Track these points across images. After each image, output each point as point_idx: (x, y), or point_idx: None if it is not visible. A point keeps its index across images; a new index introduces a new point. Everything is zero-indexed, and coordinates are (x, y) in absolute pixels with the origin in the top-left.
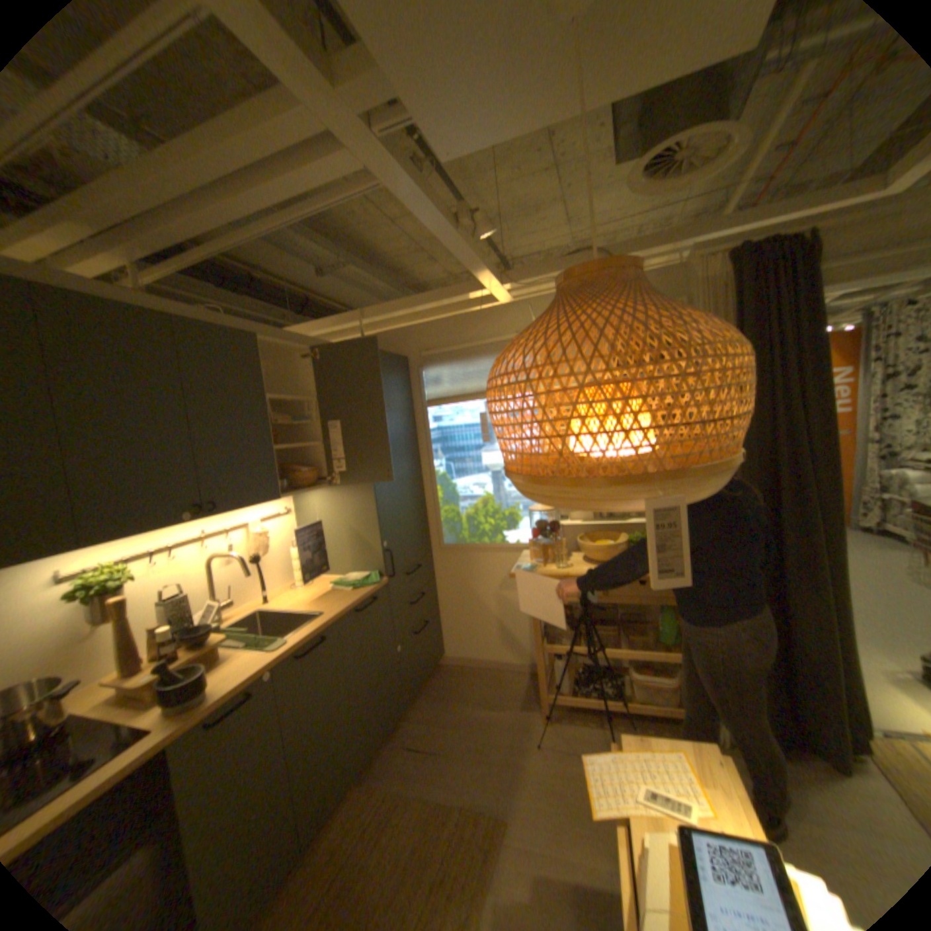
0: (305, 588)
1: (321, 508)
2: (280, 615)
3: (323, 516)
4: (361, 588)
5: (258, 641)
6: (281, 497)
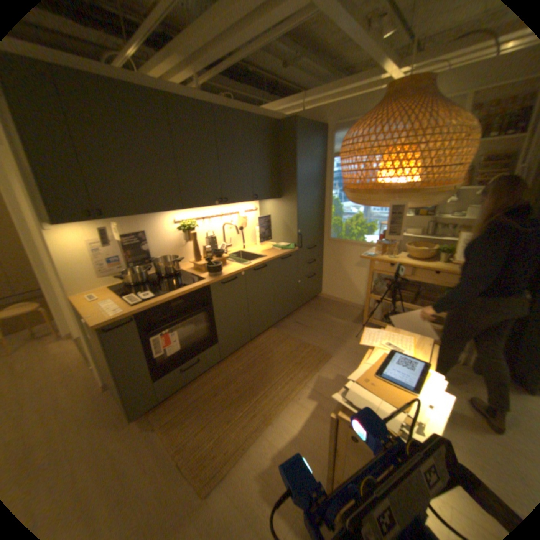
0: (260, 246)
1: (271, 210)
2: (250, 254)
3: (272, 214)
4: (285, 250)
5: (240, 261)
6: (253, 201)
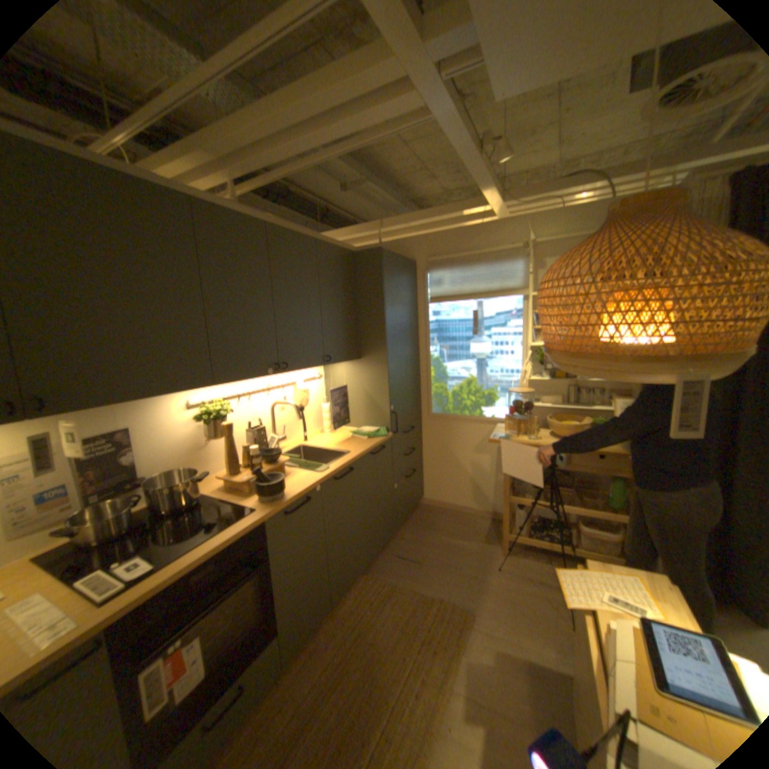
0: (331, 434)
1: (345, 377)
2: (317, 450)
3: (346, 383)
4: (373, 438)
5: (306, 465)
6: (323, 365)
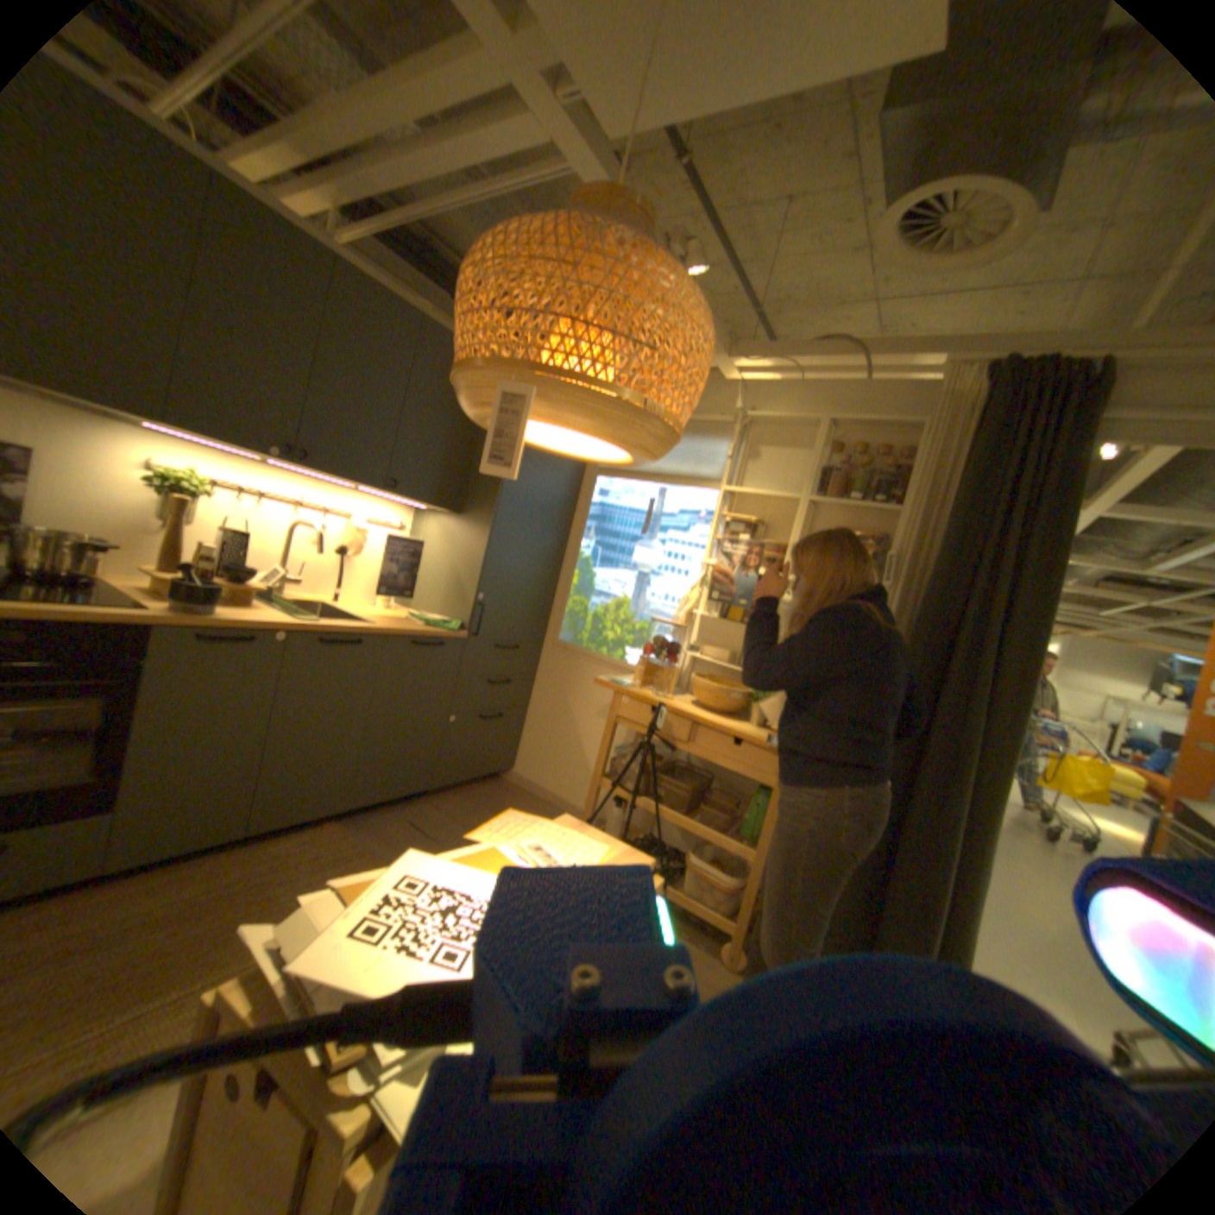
0: (382, 608)
1: (434, 534)
2: (340, 613)
3: (433, 543)
4: (433, 626)
5: (299, 615)
6: (387, 492)
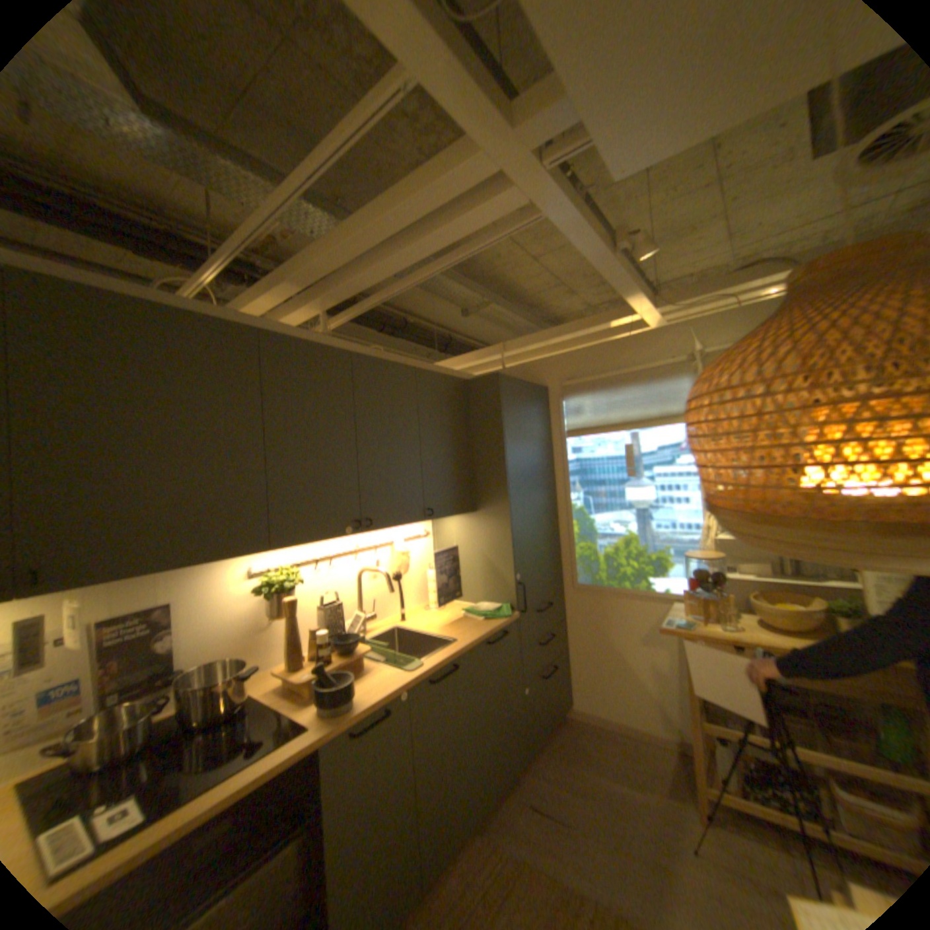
0: (438, 611)
1: (457, 534)
2: (416, 635)
3: (458, 542)
4: (492, 620)
5: (396, 658)
6: (424, 519)
